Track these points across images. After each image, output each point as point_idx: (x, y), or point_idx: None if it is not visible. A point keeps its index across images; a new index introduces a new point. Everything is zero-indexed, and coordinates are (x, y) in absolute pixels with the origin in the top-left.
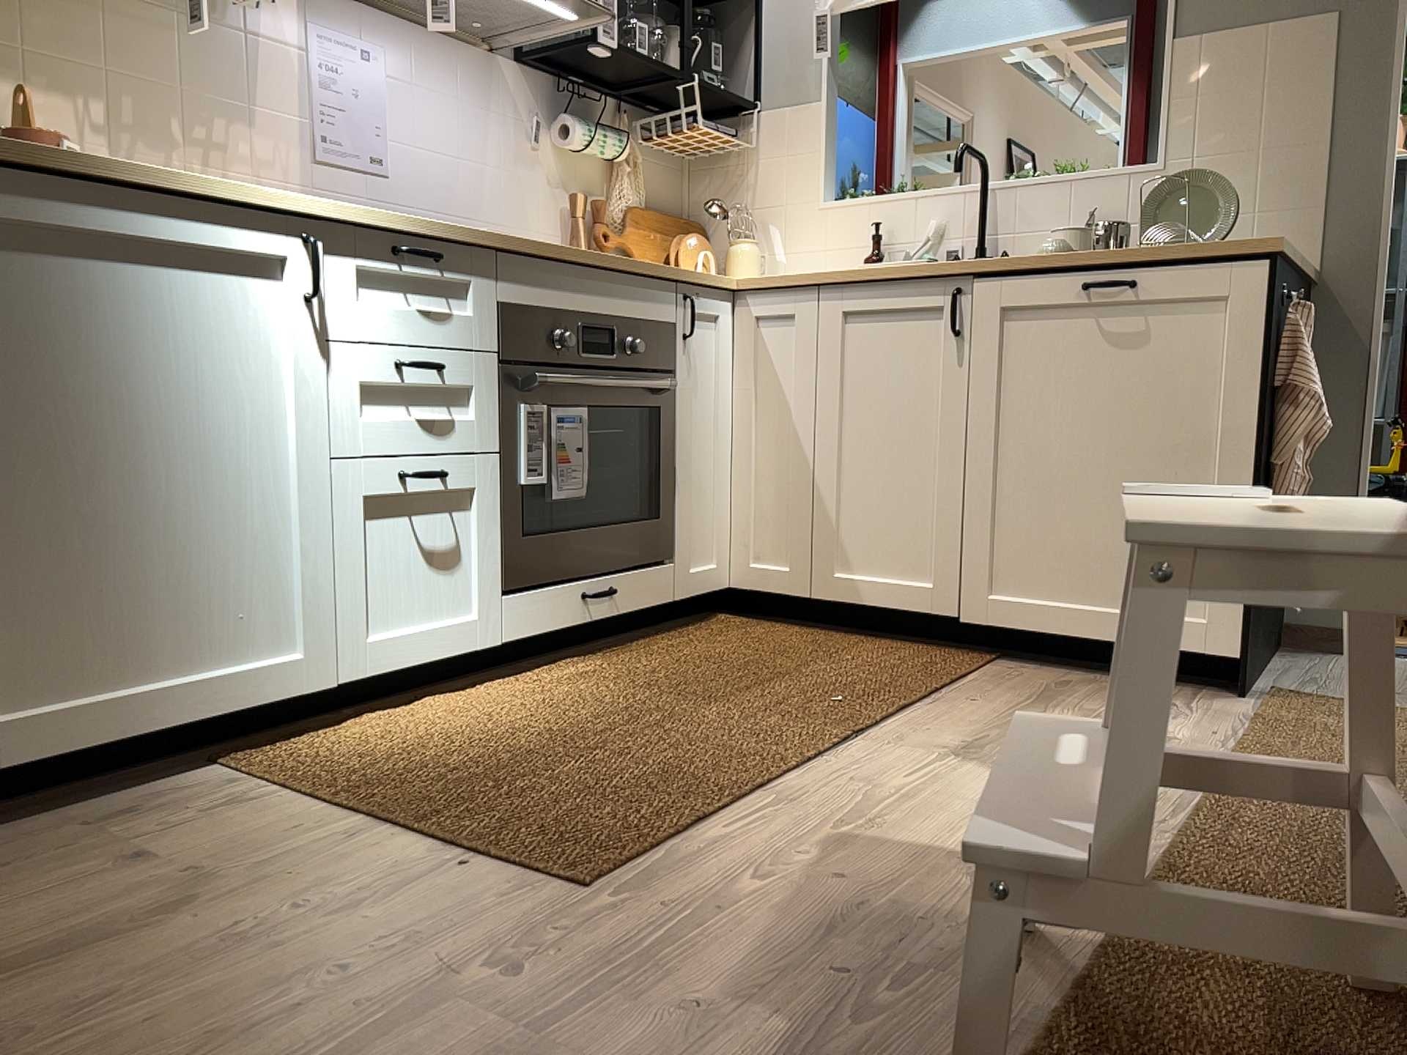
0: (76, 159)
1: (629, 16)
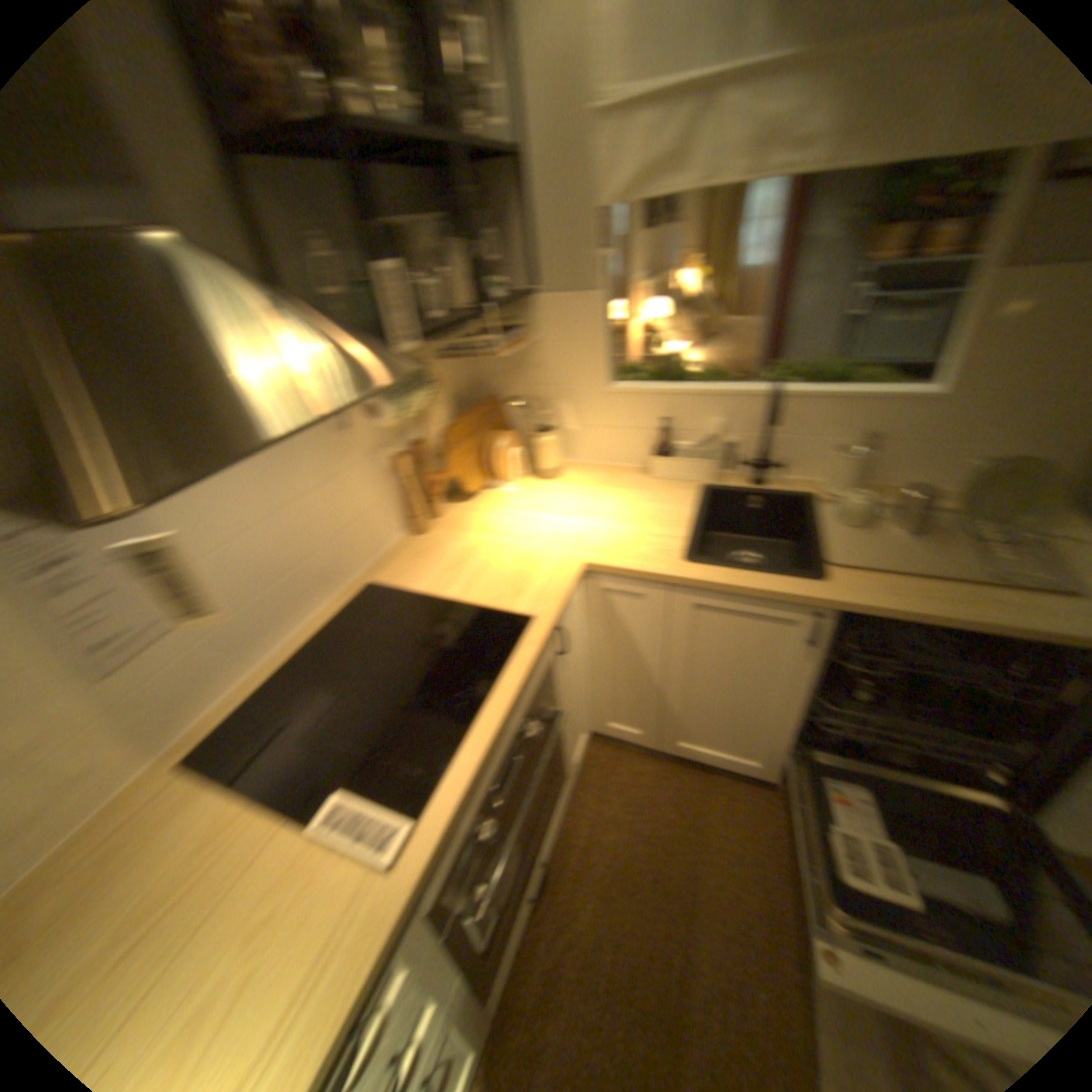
0: None
1: (396, 258)
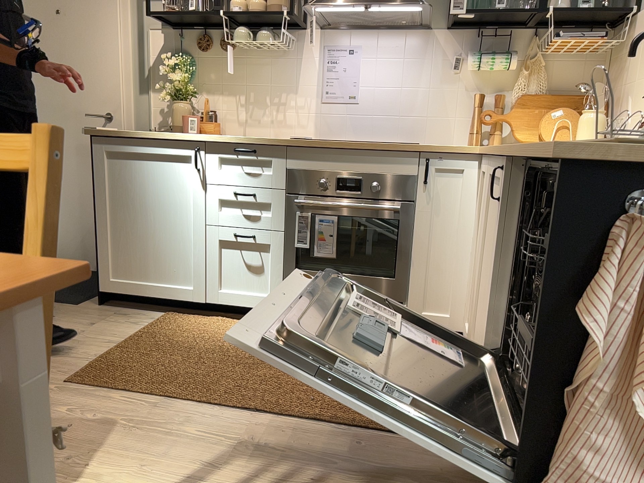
0: (127, 132)
1: None
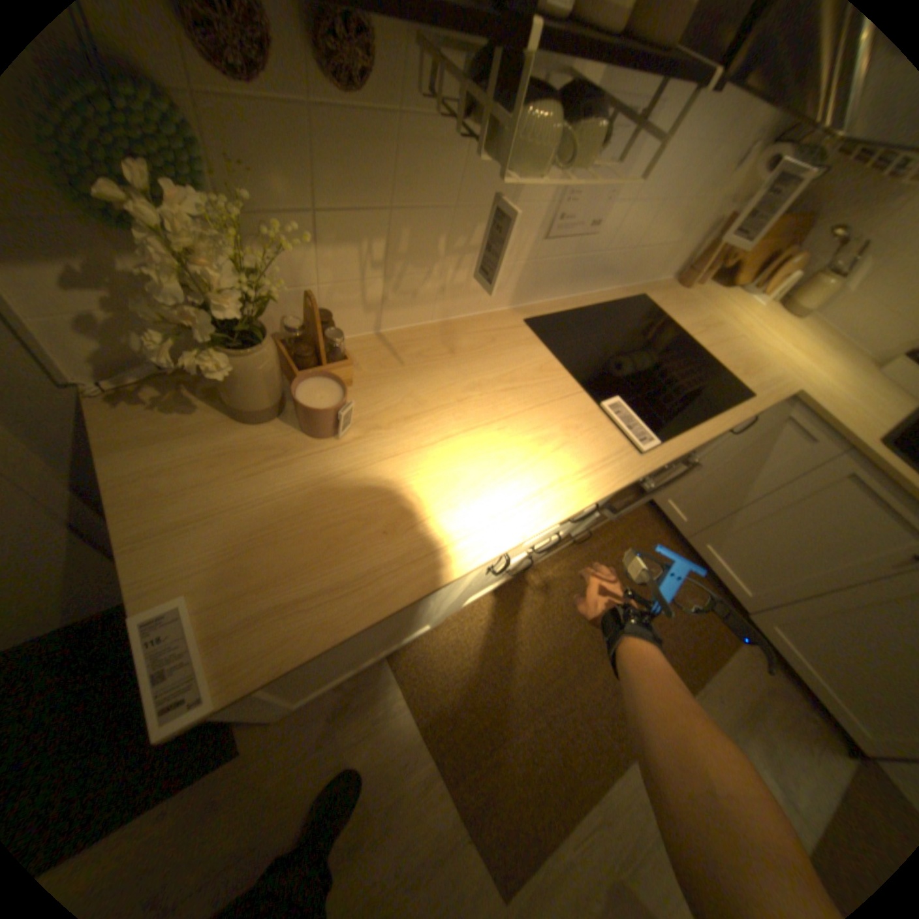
0: (338, 642)
1: None
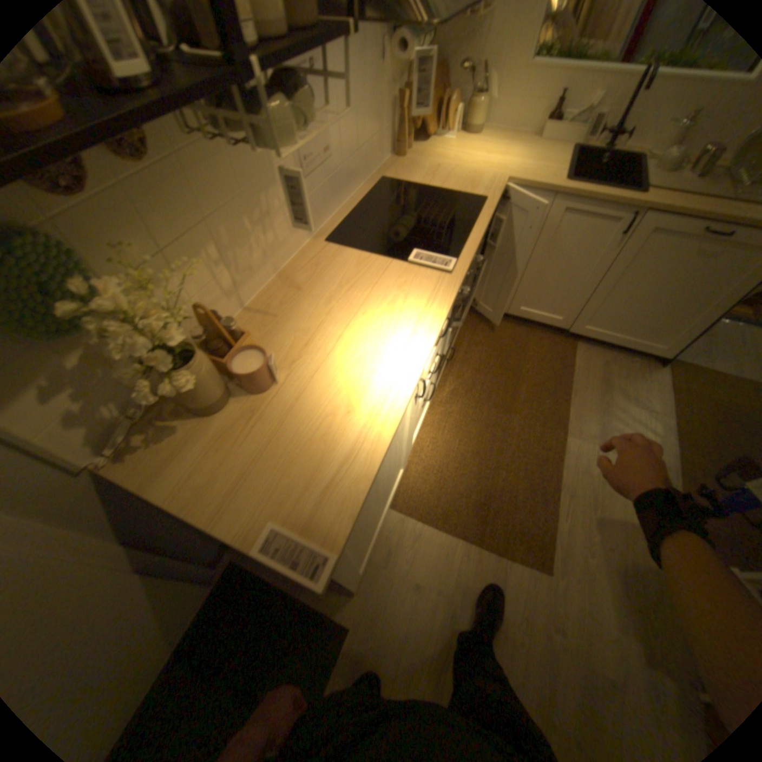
0: (370, 482)
1: None
